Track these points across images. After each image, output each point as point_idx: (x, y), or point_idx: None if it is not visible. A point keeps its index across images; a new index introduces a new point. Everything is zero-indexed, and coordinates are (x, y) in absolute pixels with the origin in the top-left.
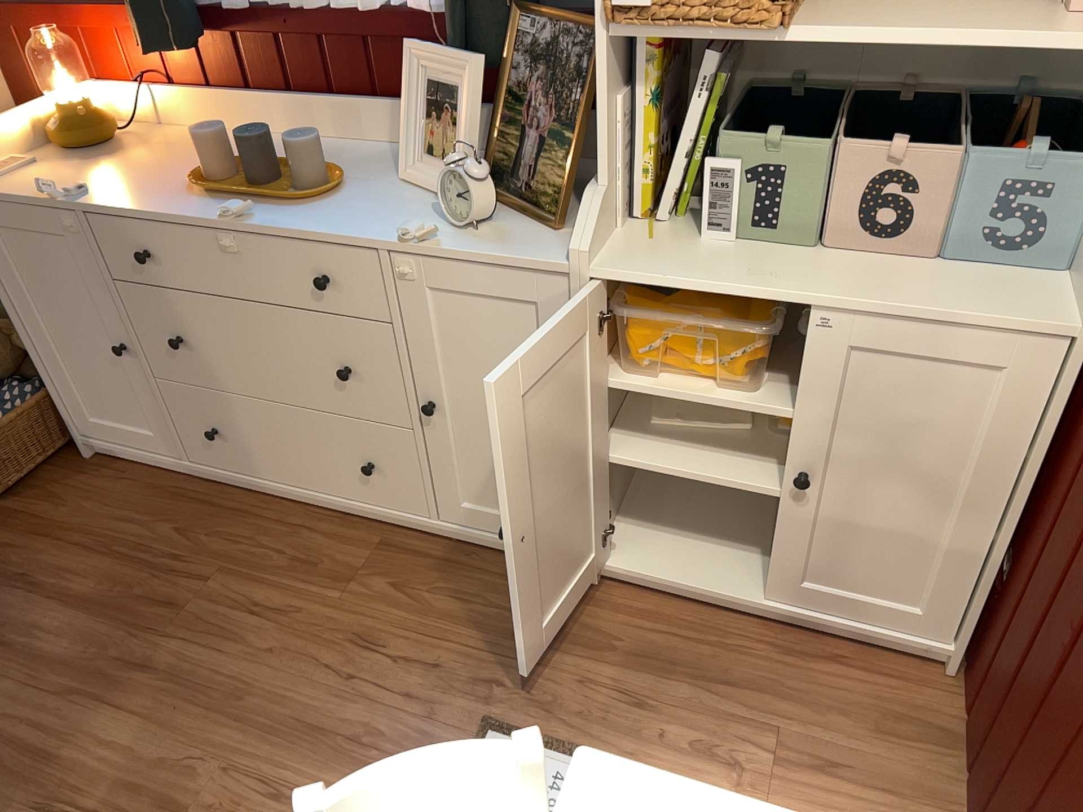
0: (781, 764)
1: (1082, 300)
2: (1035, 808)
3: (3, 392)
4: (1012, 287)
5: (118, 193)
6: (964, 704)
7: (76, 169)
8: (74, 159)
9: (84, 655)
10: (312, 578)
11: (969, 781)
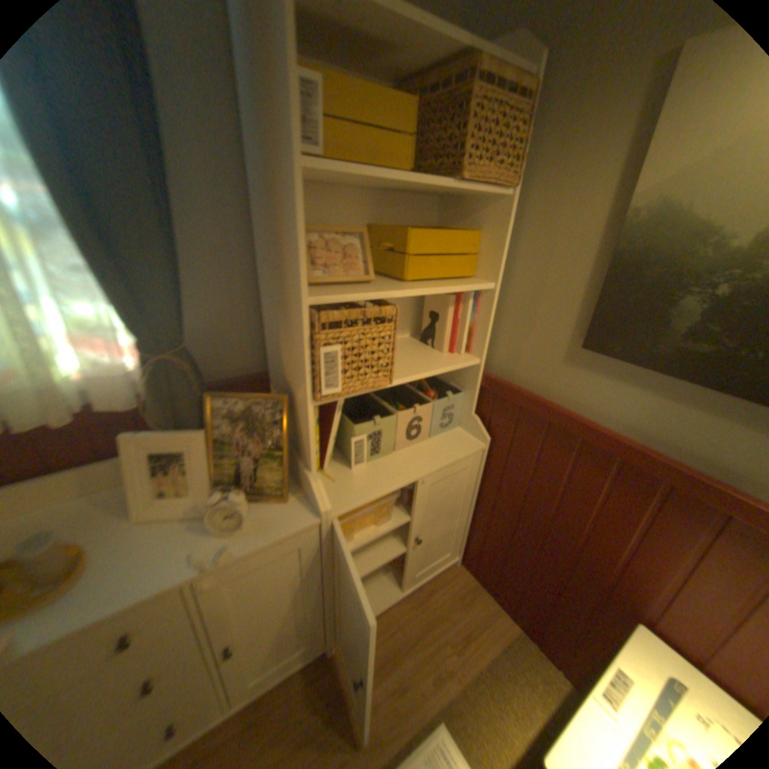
0: (459, 658)
1: (476, 438)
2: (552, 602)
3: None
4: (455, 441)
5: None
6: (470, 576)
7: None
8: None
9: None
10: None
11: (495, 602)
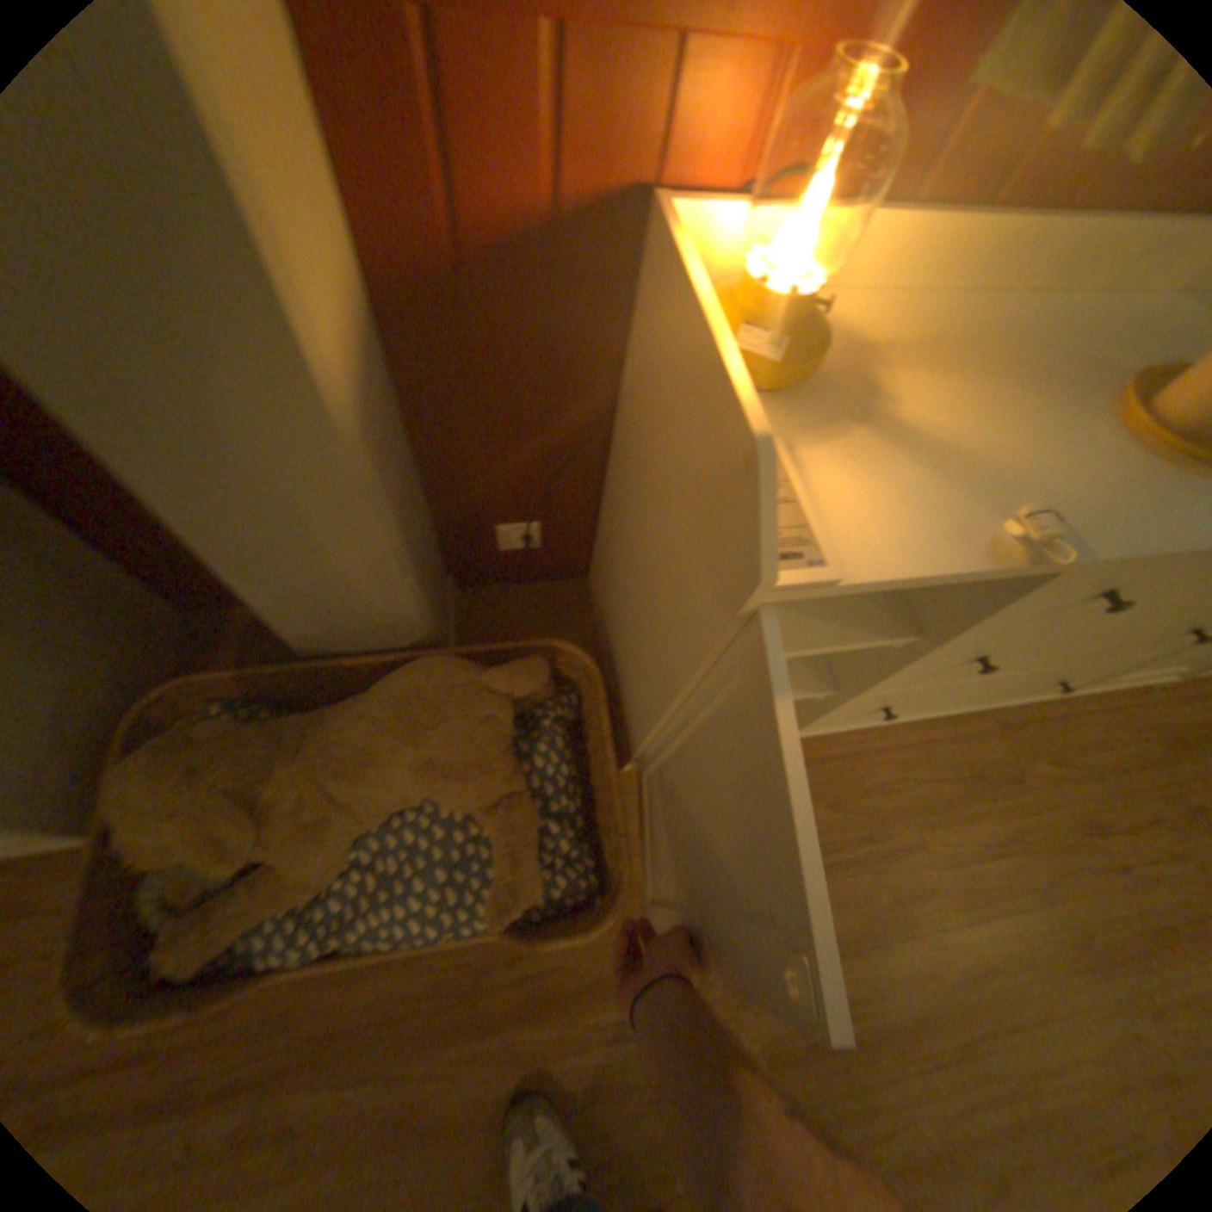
0: None
1: None
2: None
3: (540, 770)
4: None
5: (1095, 505)
6: None
7: (885, 448)
8: (824, 417)
9: (927, 1001)
10: (995, 793)
11: None
